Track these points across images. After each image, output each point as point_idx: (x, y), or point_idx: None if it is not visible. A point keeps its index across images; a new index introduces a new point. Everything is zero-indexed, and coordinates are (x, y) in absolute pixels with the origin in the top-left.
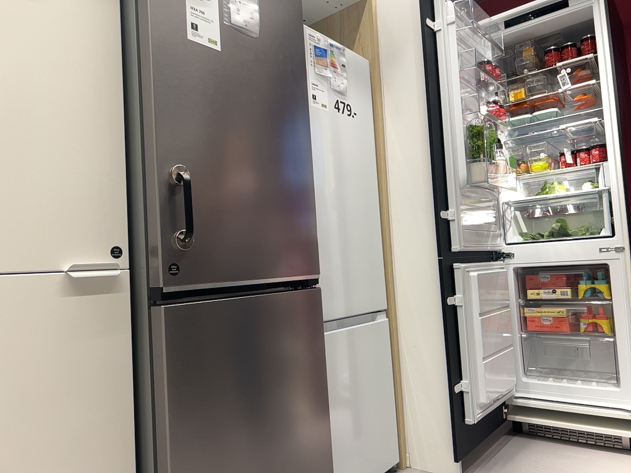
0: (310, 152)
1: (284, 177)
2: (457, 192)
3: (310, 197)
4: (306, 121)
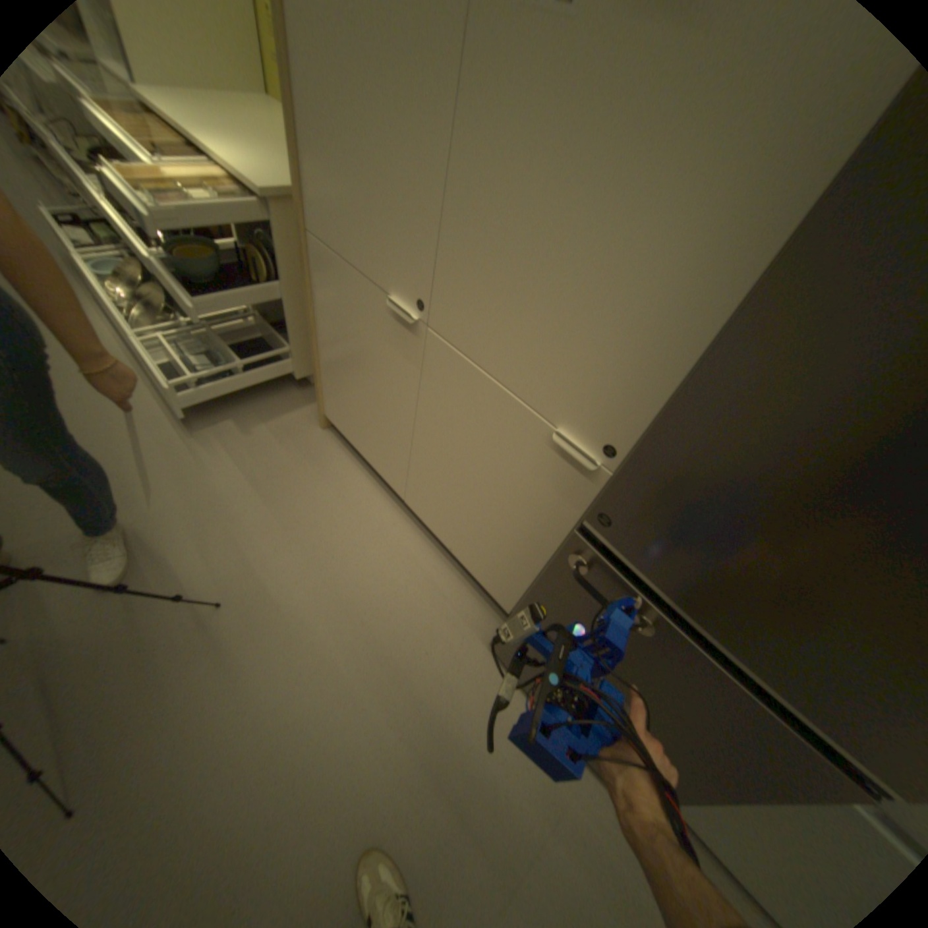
0: None
1: None
2: None
3: None
4: None
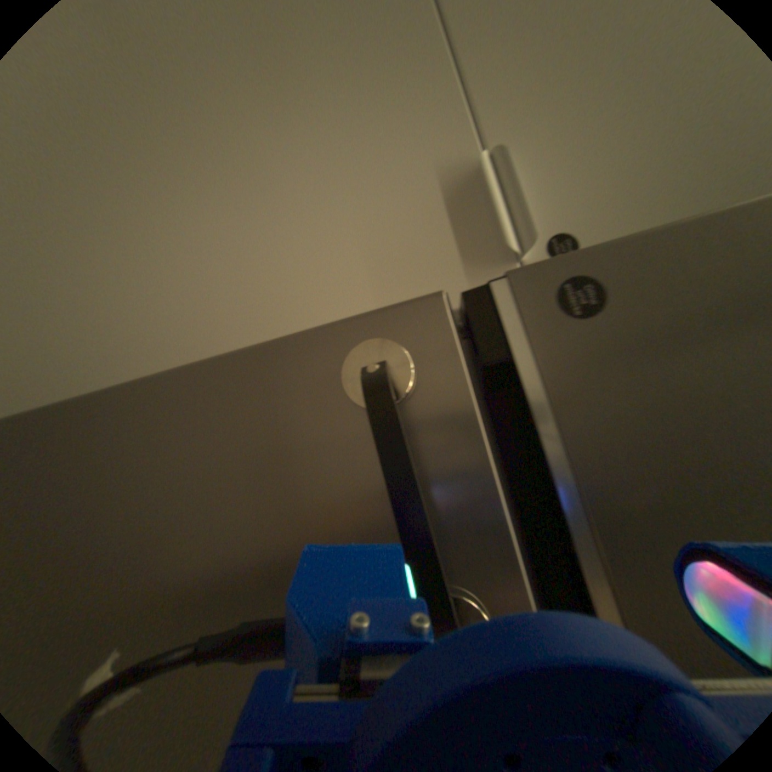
0: None
1: None
2: None
3: None
4: None
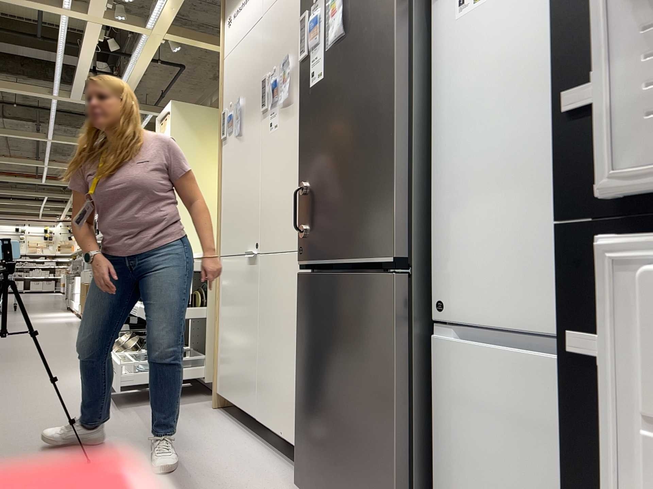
0: (394, 110)
1: (363, 156)
2: (617, 7)
3: (390, 166)
4: (391, 76)
